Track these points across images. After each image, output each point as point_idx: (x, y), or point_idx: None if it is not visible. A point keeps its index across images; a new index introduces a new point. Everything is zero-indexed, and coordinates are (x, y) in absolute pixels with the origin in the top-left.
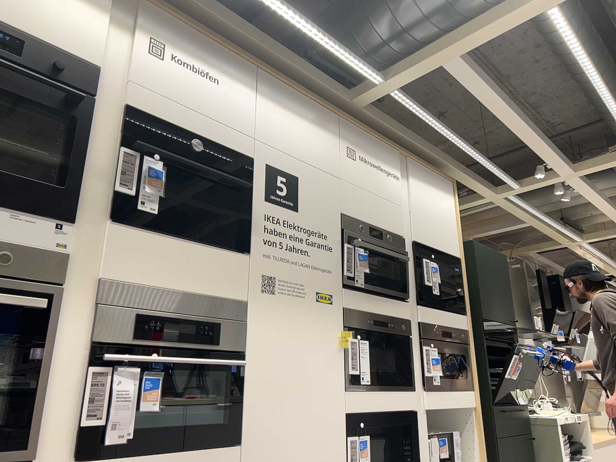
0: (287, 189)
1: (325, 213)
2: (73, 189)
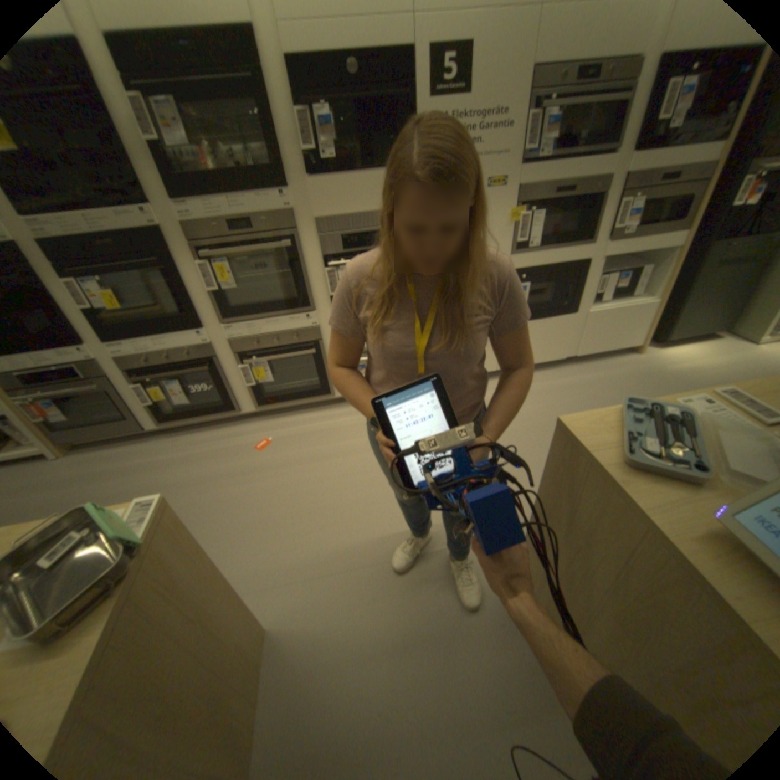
0: (457, 67)
1: (511, 76)
2: (271, 158)
